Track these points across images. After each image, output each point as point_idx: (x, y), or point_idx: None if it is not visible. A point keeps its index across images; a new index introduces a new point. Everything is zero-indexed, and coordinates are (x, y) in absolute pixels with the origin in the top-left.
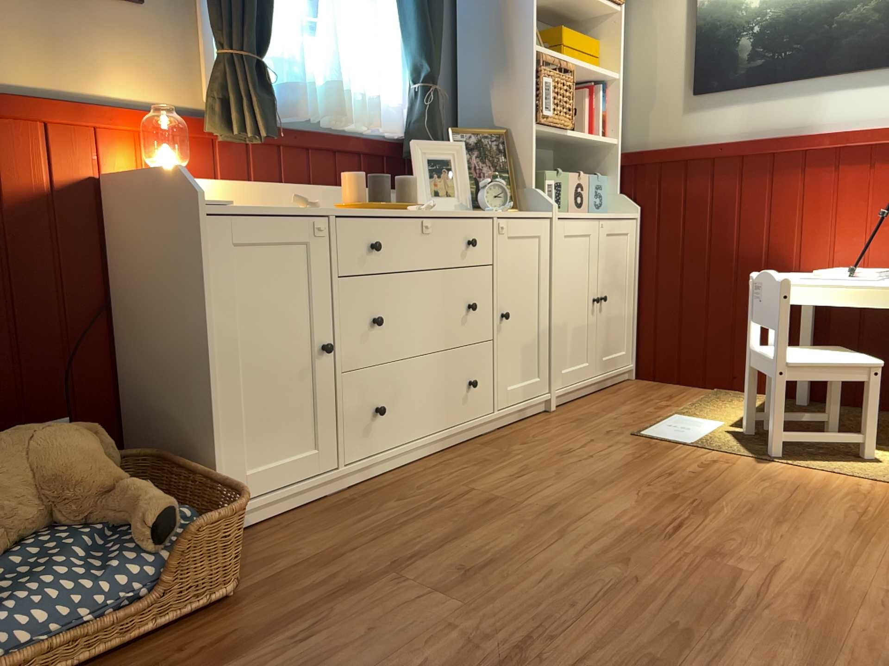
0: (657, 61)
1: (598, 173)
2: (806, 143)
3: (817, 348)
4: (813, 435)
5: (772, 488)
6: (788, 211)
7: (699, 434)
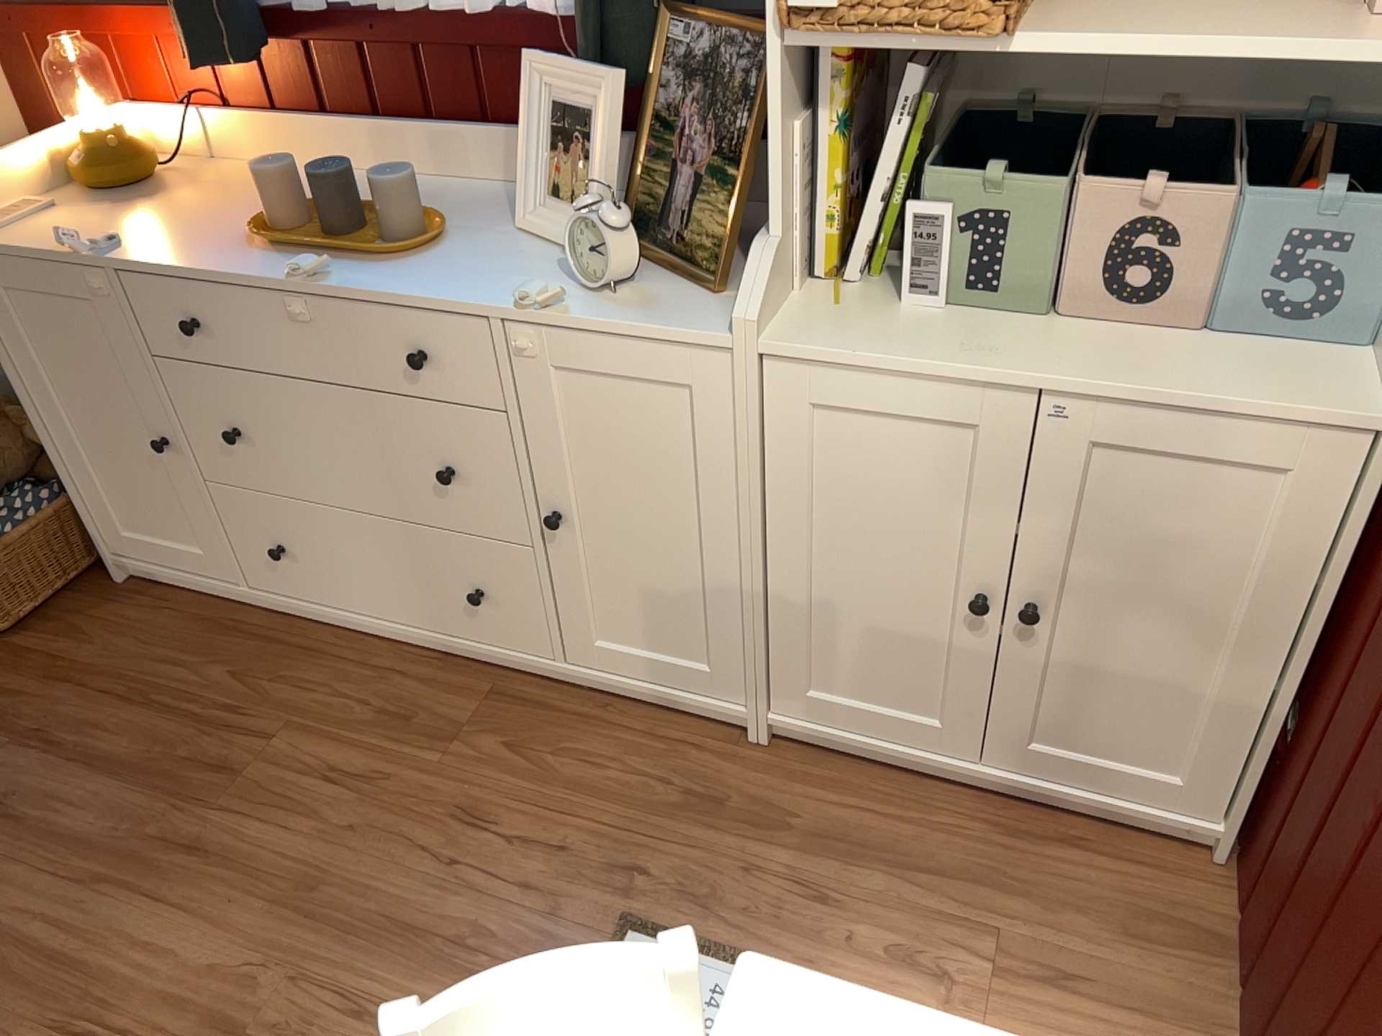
0: None
1: None
2: None
3: None
4: None
5: None
6: None
7: None
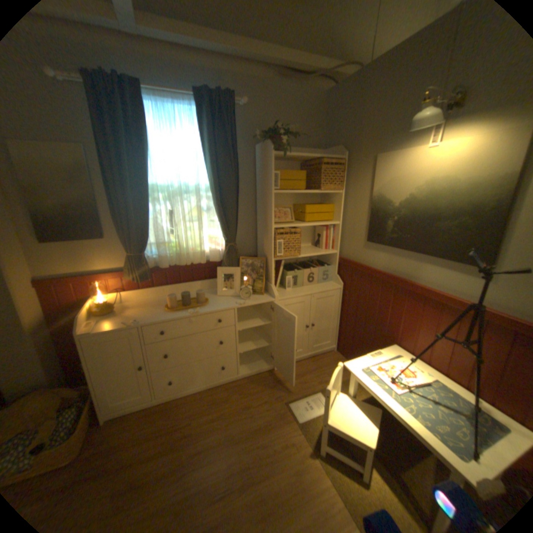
0: (356, 219)
1: (330, 262)
2: (410, 287)
3: (367, 410)
4: (340, 458)
5: (291, 486)
6: (400, 316)
7: (310, 417)
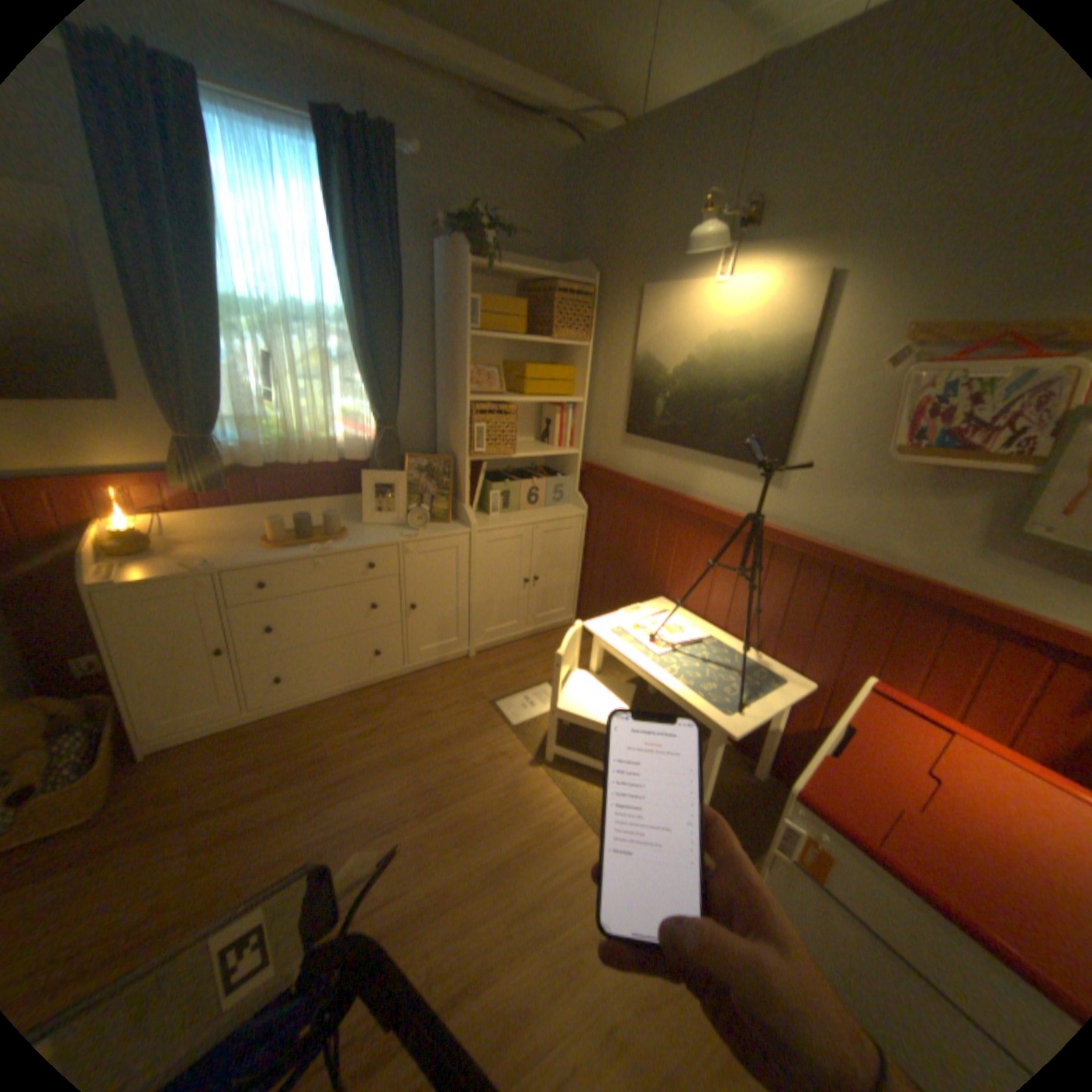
0: (610, 396)
1: (565, 472)
2: (684, 505)
3: (615, 688)
4: (573, 759)
5: (500, 803)
6: (668, 552)
7: (530, 718)
